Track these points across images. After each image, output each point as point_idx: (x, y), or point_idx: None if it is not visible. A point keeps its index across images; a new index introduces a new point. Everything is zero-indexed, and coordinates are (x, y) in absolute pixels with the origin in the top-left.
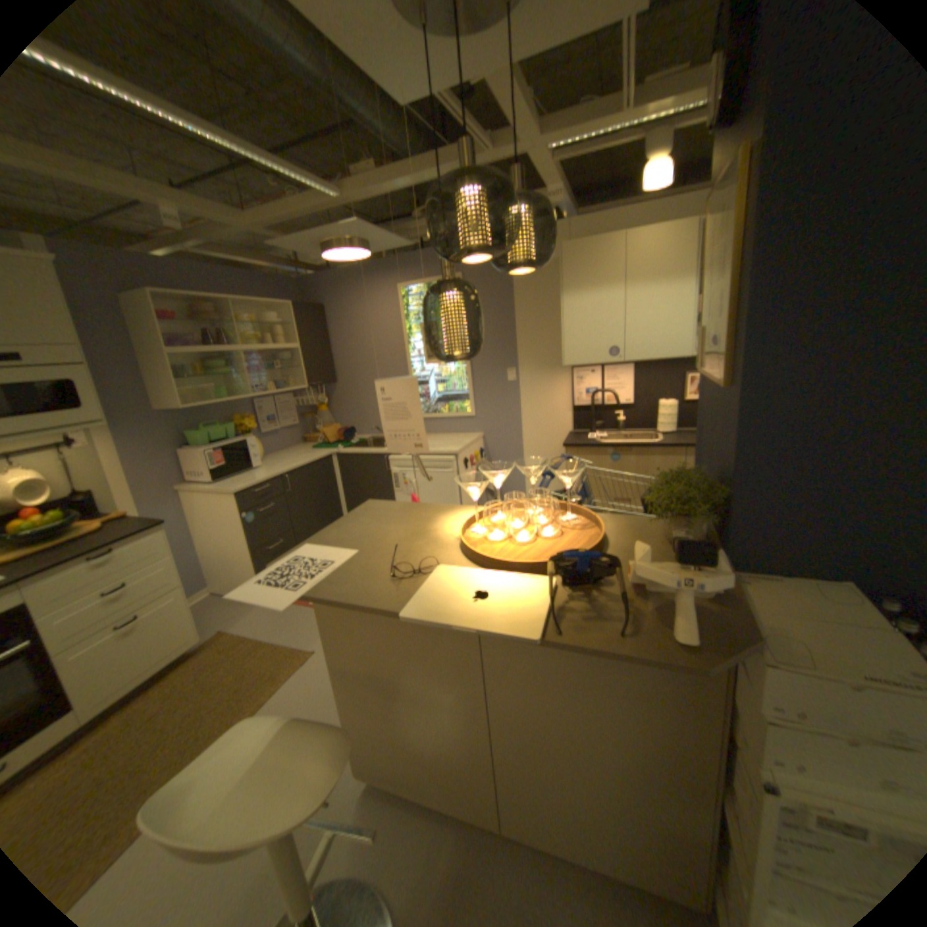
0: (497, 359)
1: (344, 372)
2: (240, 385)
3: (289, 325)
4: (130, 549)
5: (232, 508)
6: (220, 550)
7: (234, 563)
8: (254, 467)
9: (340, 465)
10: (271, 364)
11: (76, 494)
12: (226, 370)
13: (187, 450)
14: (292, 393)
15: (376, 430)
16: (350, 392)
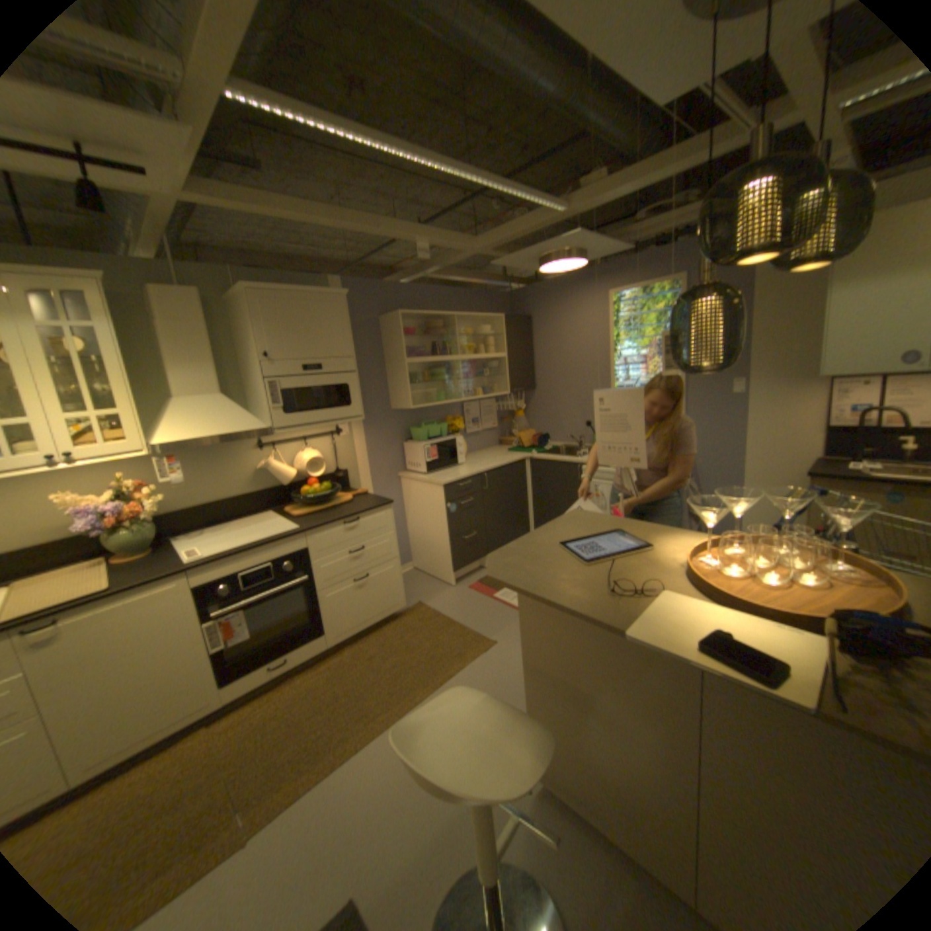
0: None
1: (543, 380)
2: (455, 391)
3: (500, 336)
4: (370, 520)
5: (440, 498)
6: (426, 532)
7: (435, 546)
8: (459, 464)
9: (532, 470)
10: (481, 372)
11: (338, 472)
12: (446, 378)
13: (411, 445)
14: (494, 399)
15: (569, 438)
16: (547, 399)
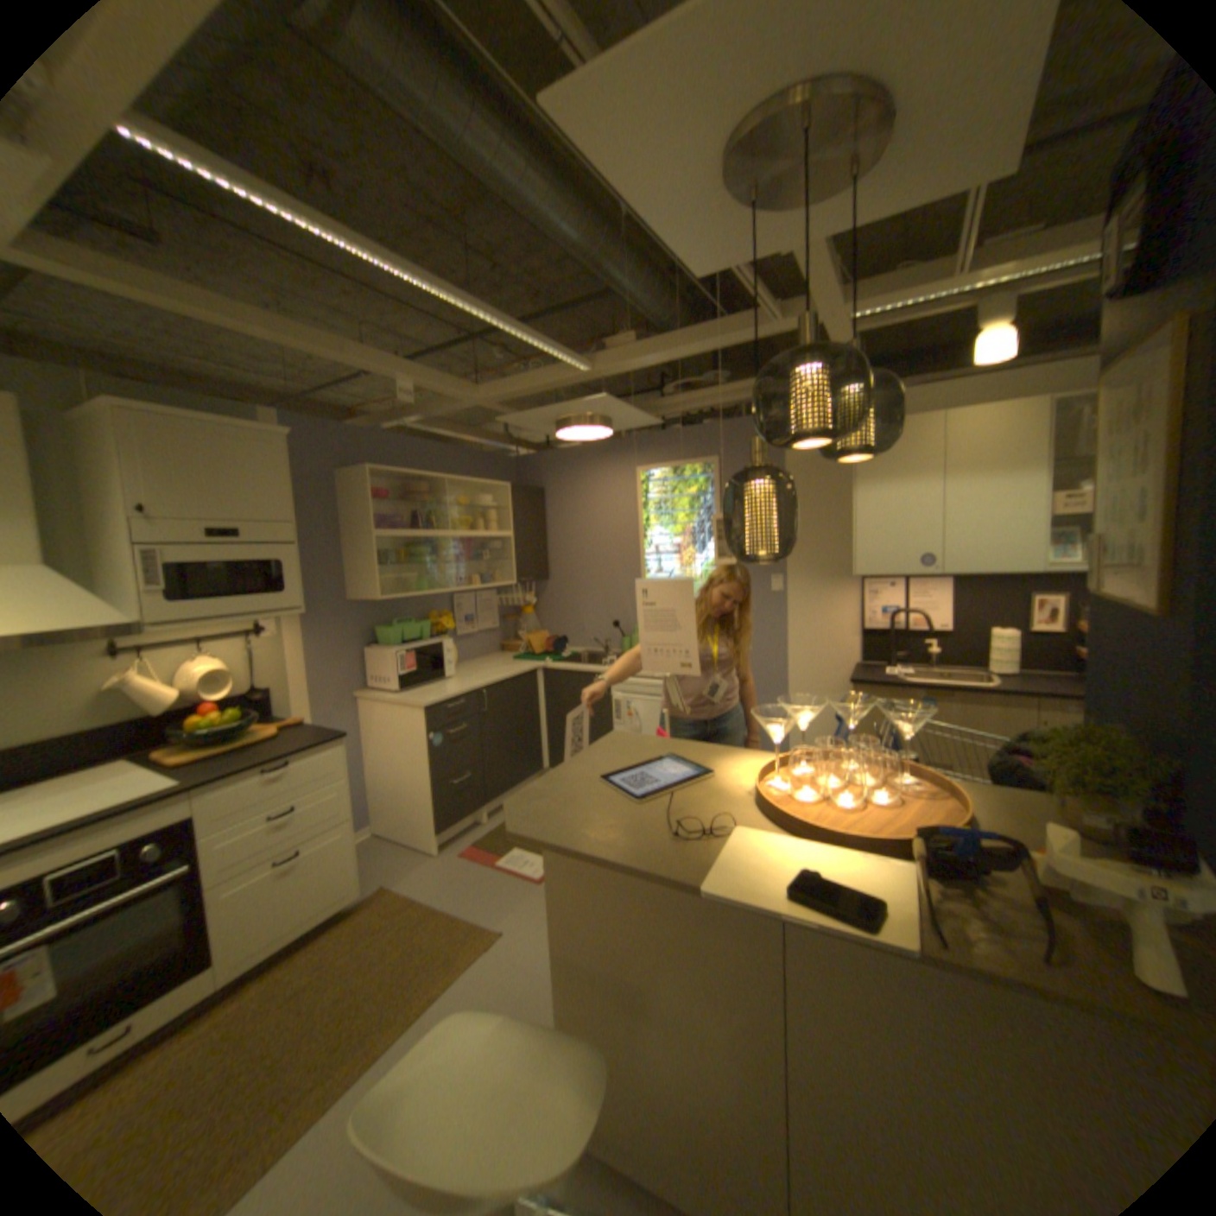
0: None
1: (559, 569)
2: (442, 577)
3: (503, 511)
4: (306, 766)
5: (419, 726)
6: (394, 779)
7: (408, 798)
8: (446, 678)
9: (546, 684)
10: (478, 555)
11: (254, 692)
12: (430, 559)
13: (375, 651)
14: (495, 590)
15: (592, 642)
16: (563, 593)
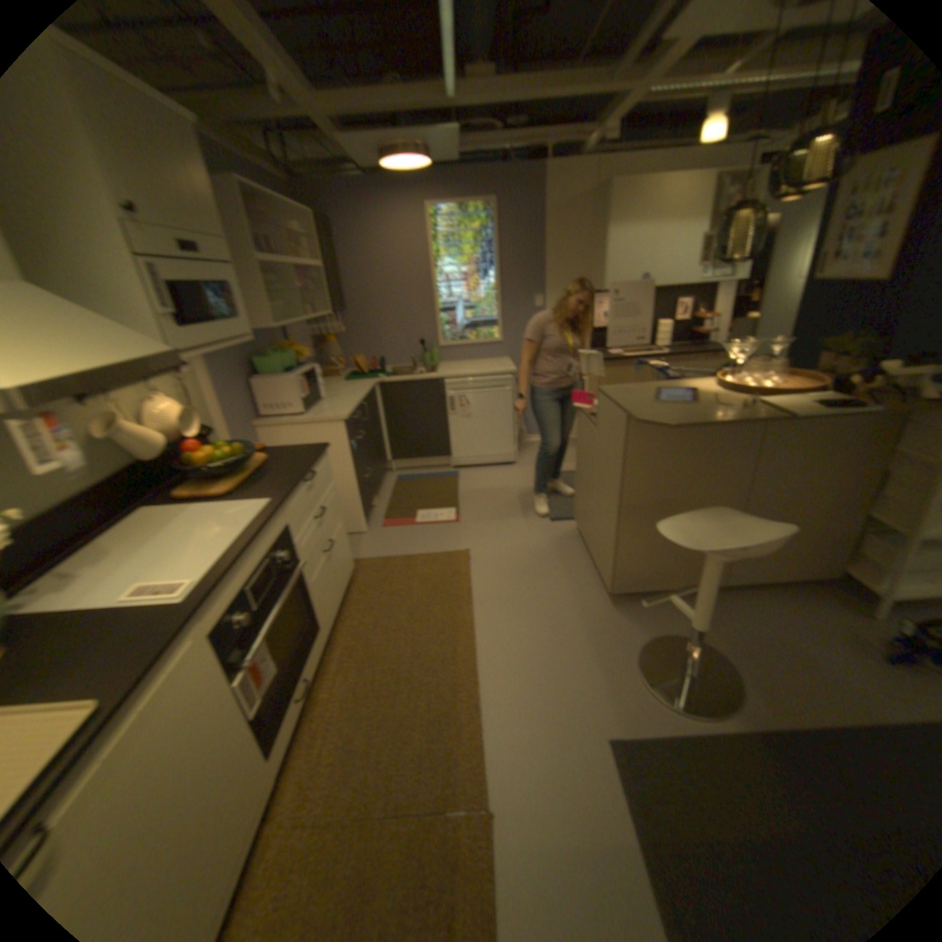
0: (527, 286)
1: (356, 299)
2: (290, 307)
3: (310, 240)
4: (321, 473)
5: (341, 437)
6: None
7: None
8: (324, 399)
9: (385, 396)
10: (301, 286)
11: (201, 429)
12: (282, 289)
13: (266, 381)
14: (308, 322)
15: (395, 361)
16: (363, 321)
